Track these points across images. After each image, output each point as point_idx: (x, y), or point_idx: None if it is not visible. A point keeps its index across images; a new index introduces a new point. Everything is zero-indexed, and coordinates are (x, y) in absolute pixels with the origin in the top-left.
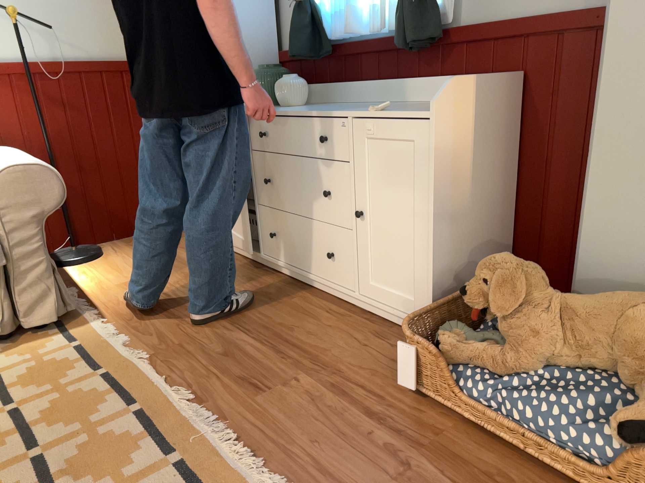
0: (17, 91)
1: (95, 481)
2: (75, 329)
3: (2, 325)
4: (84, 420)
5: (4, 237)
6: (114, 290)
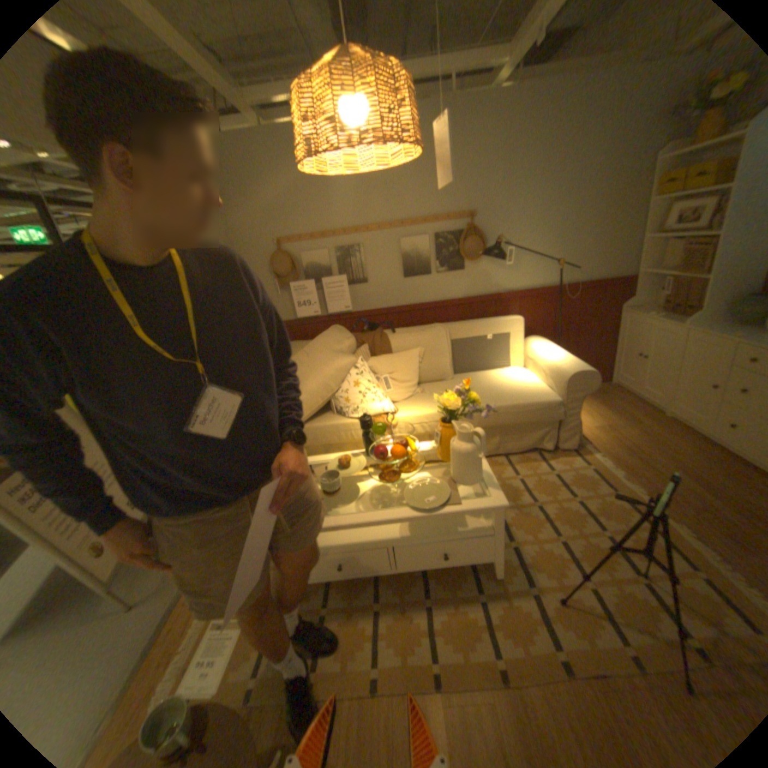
0: (544, 302)
1: (654, 568)
2: (586, 456)
3: (551, 446)
4: (626, 525)
5: (564, 405)
6: (594, 431)
